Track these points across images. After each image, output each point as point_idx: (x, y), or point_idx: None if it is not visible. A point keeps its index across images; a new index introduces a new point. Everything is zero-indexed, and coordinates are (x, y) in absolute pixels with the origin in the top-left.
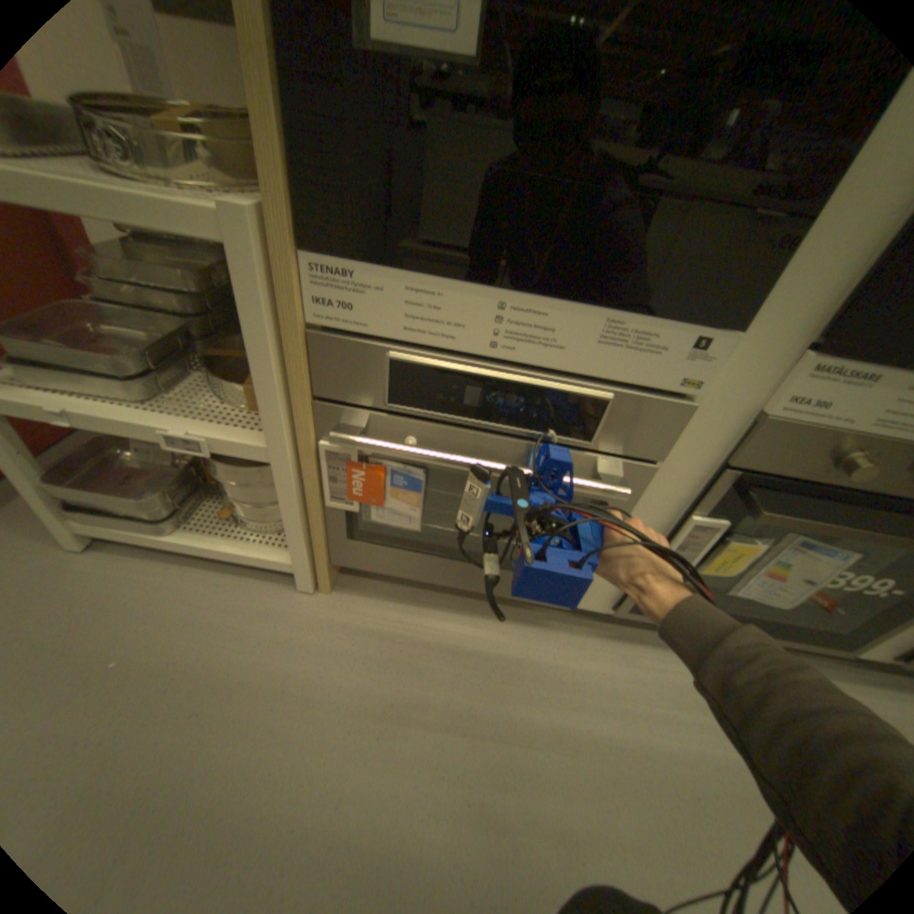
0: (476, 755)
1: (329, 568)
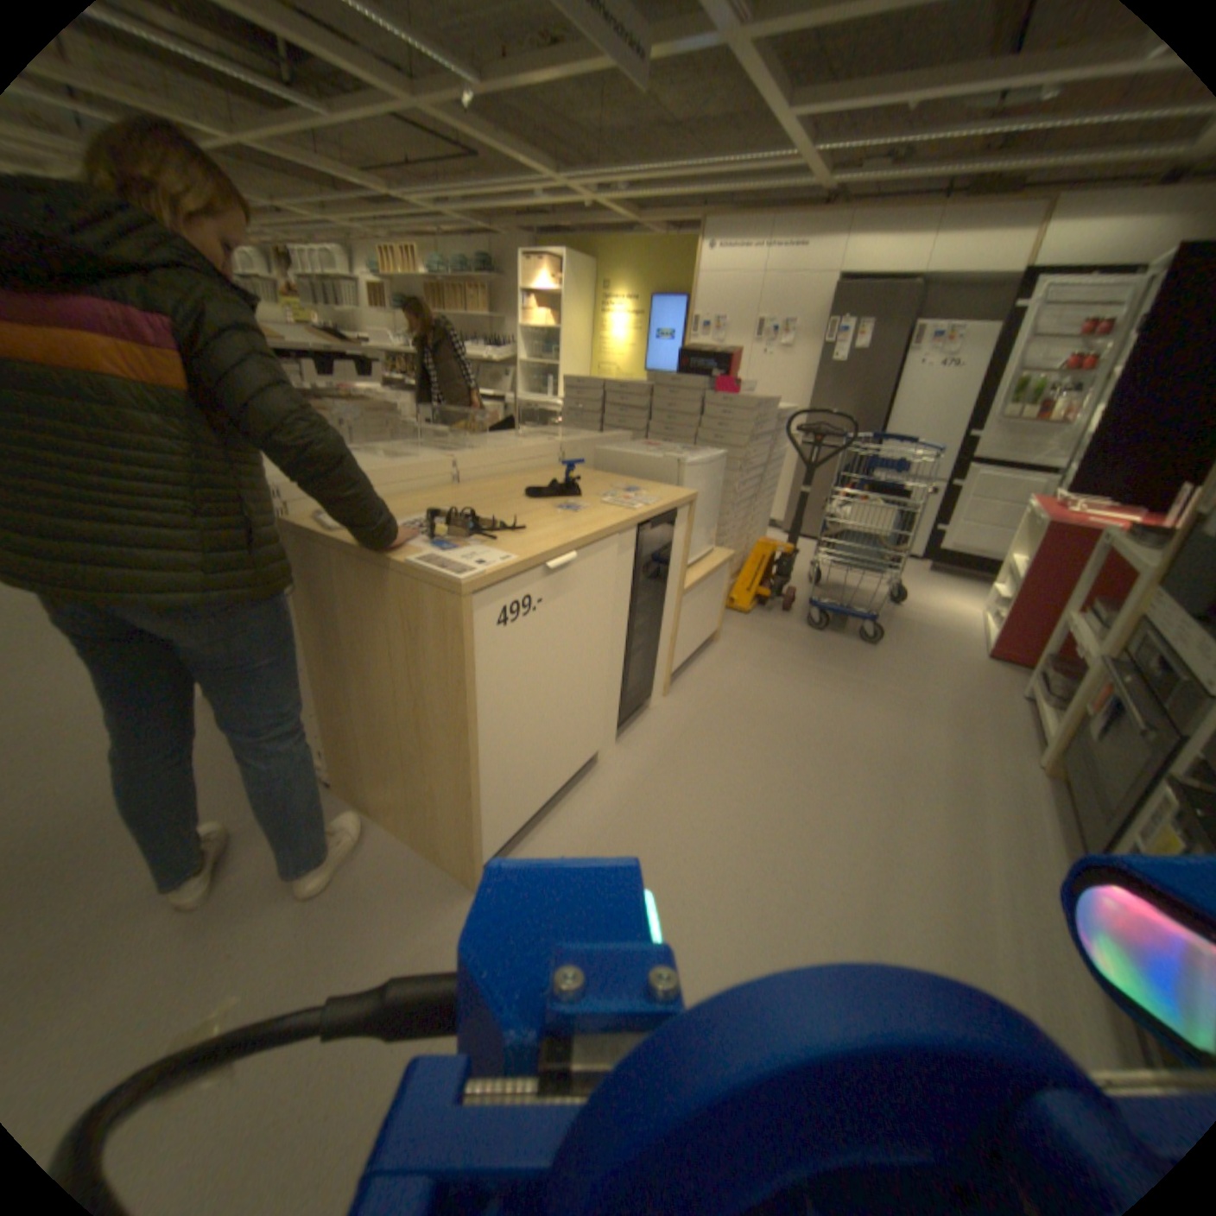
0: (963, 810)
1: (1060, 755)
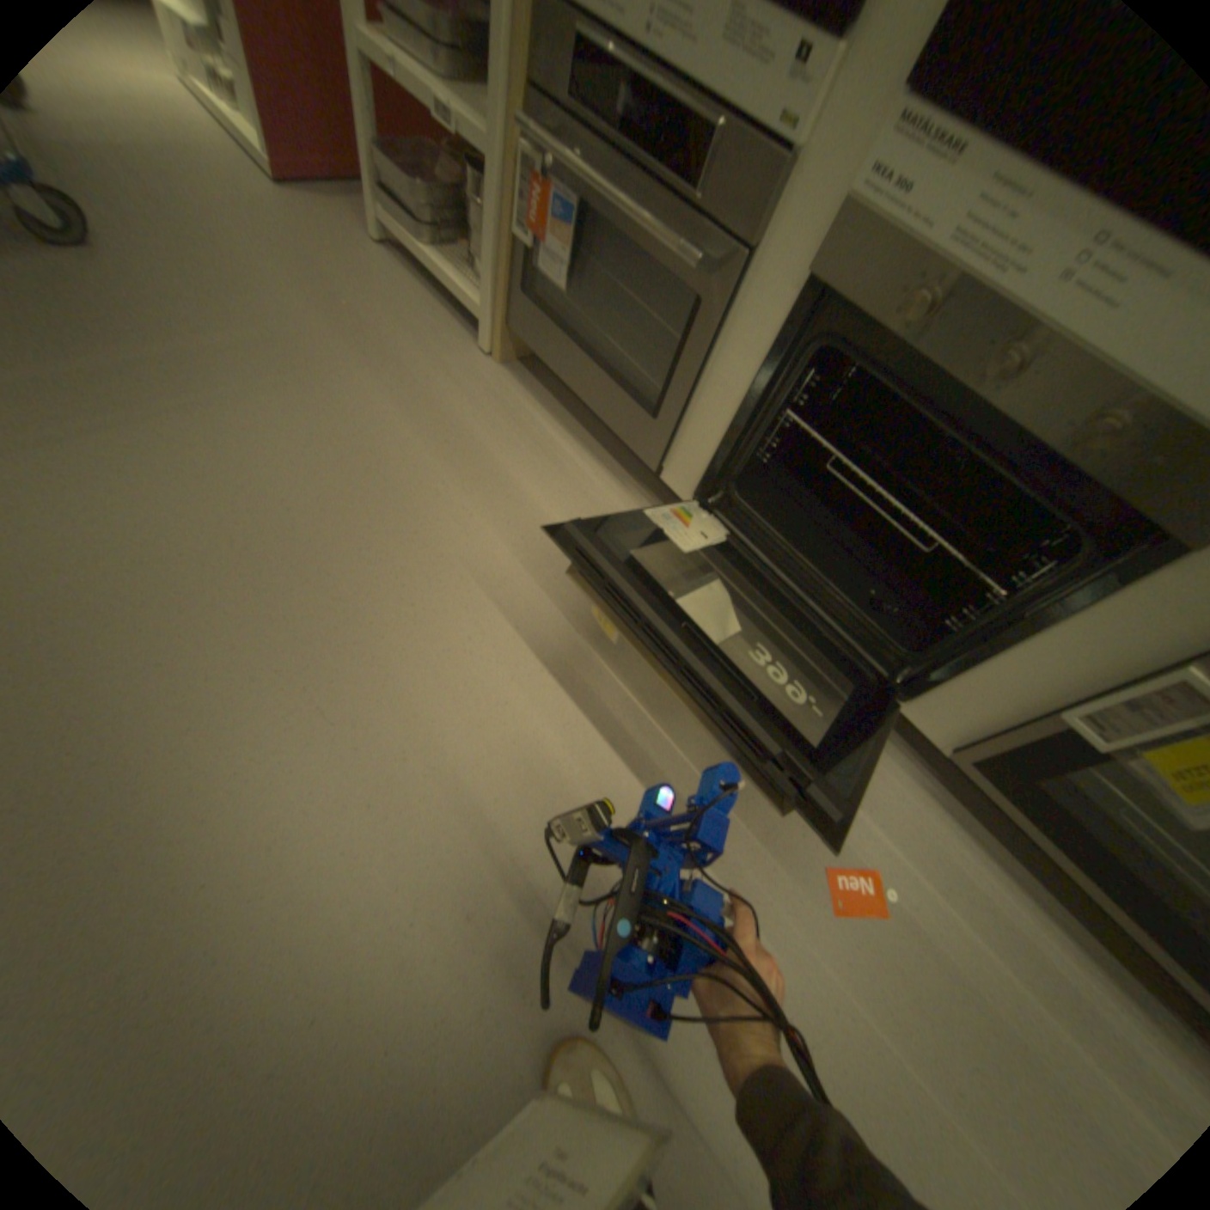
0: (498, 501)
1: (505, 331)
